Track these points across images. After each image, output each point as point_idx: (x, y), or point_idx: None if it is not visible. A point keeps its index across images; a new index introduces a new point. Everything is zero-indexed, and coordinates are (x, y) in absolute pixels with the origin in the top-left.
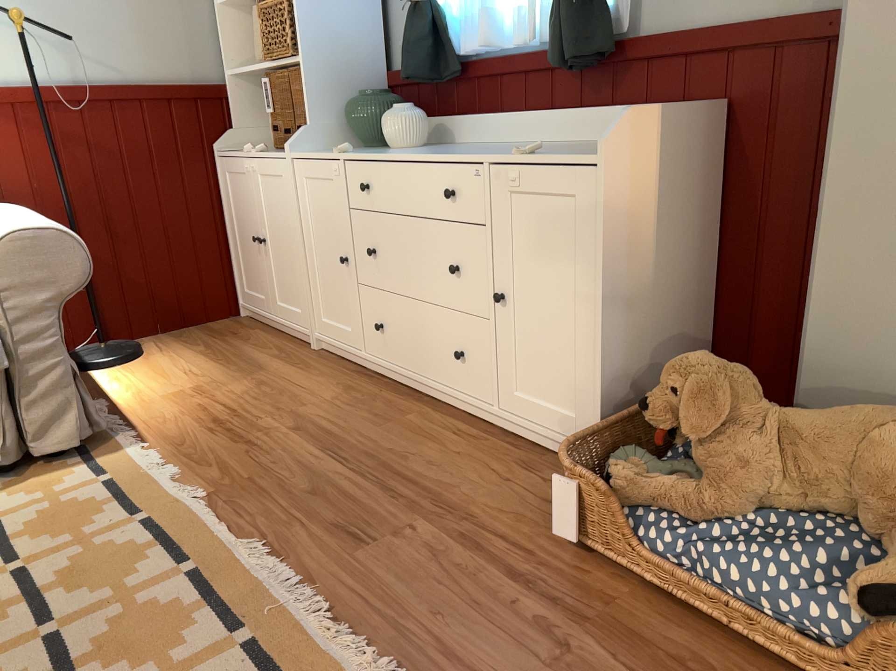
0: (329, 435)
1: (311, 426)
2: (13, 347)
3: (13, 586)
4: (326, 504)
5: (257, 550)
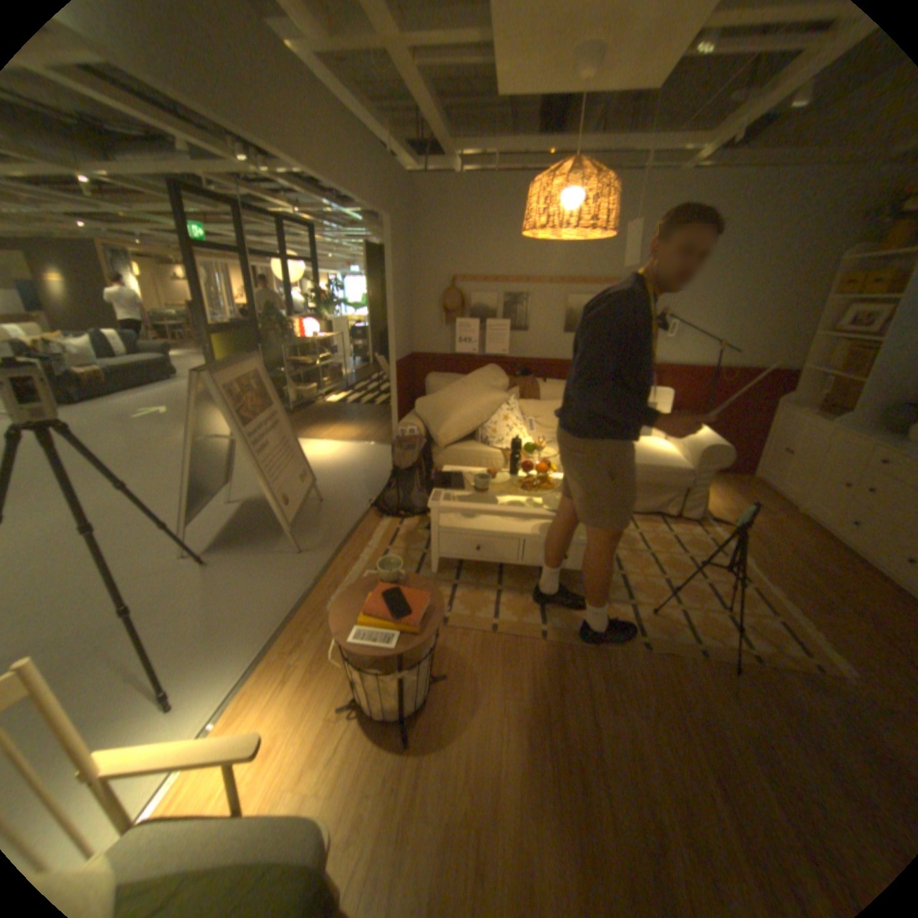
0: (812, 563)
1: (802, 554)
2: (694, 481)
3: (690, 562)
4: (812, 592)
5: (781, 595)
